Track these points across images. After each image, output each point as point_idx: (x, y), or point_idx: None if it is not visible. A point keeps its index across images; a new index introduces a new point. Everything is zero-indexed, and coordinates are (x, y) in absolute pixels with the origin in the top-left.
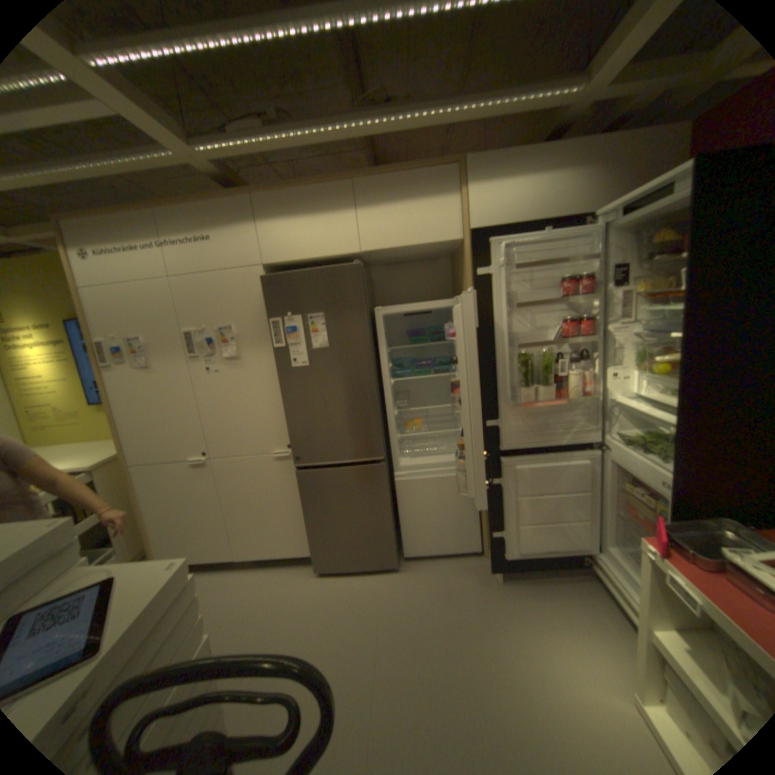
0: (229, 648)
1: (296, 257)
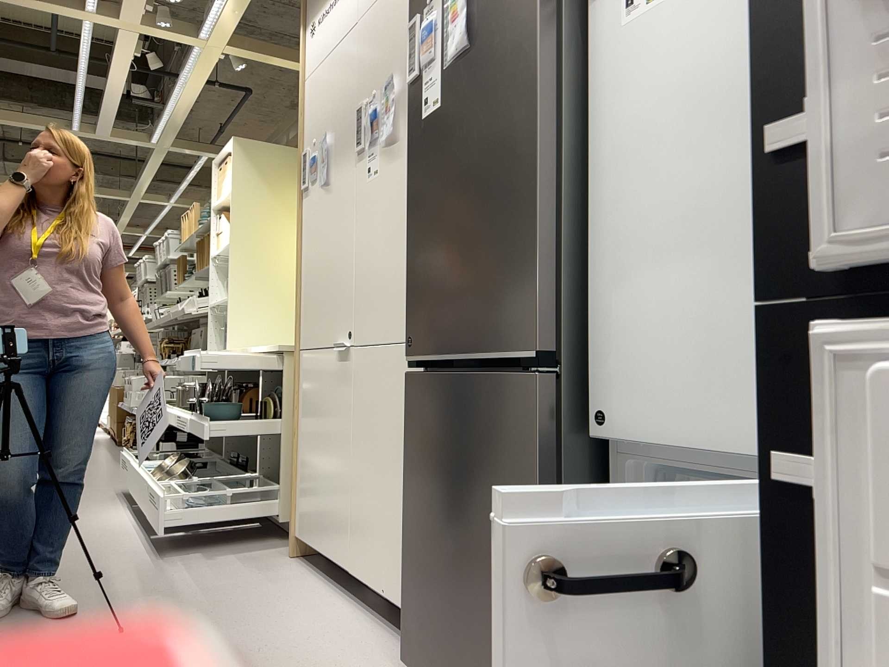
0: None
1: None
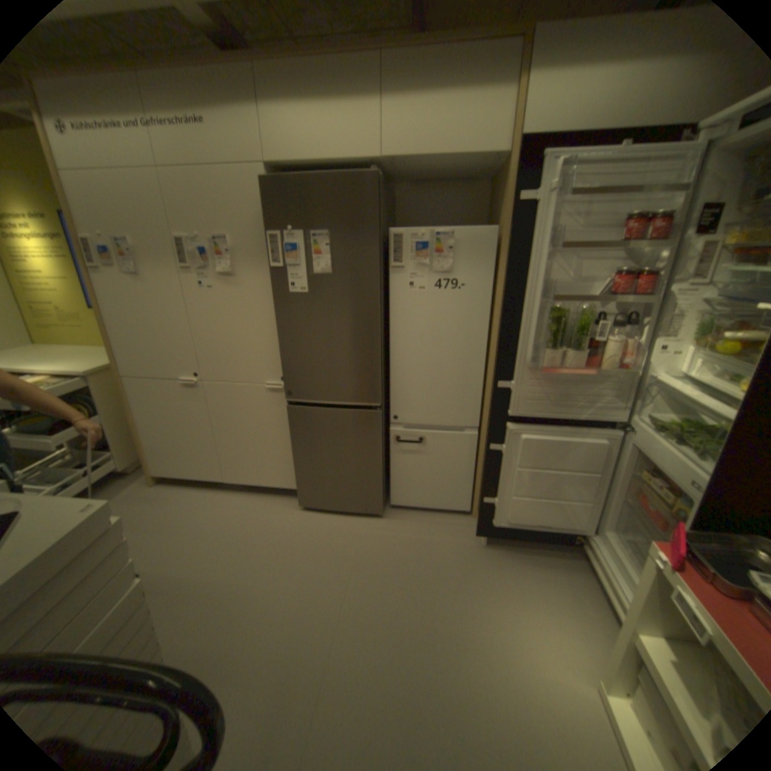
0: (209, 564)
1: (302, 156)
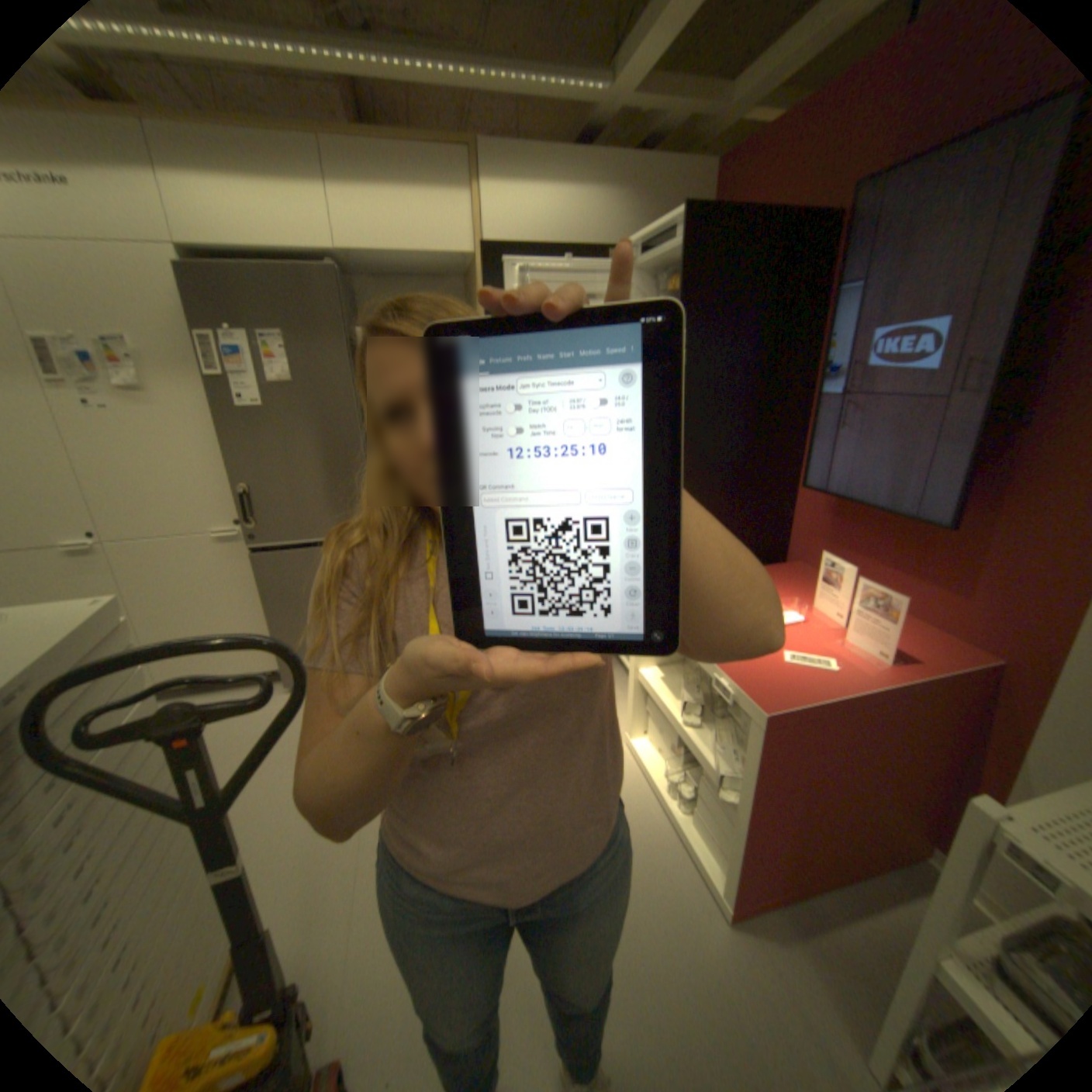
0: None
1: (231, 241)
